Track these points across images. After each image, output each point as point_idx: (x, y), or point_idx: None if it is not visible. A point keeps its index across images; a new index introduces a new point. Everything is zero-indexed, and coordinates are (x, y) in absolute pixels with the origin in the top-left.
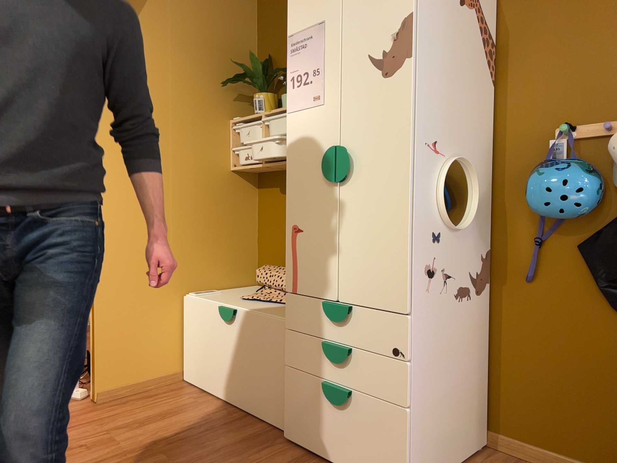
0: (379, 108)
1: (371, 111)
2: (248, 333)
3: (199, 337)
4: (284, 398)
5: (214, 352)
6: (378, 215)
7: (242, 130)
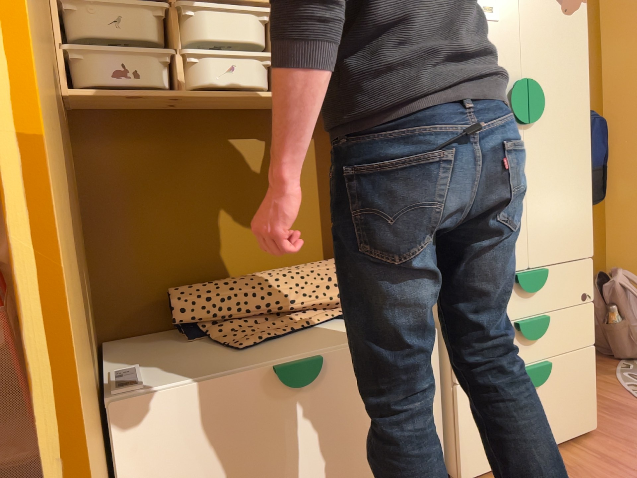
0: (561, 46)
1: (554, 47)
2: (353, 384)
3: (197, 468)
4: (460, 429)
5: (257, 469)
6: (565, 162)
7: (104, 12)
